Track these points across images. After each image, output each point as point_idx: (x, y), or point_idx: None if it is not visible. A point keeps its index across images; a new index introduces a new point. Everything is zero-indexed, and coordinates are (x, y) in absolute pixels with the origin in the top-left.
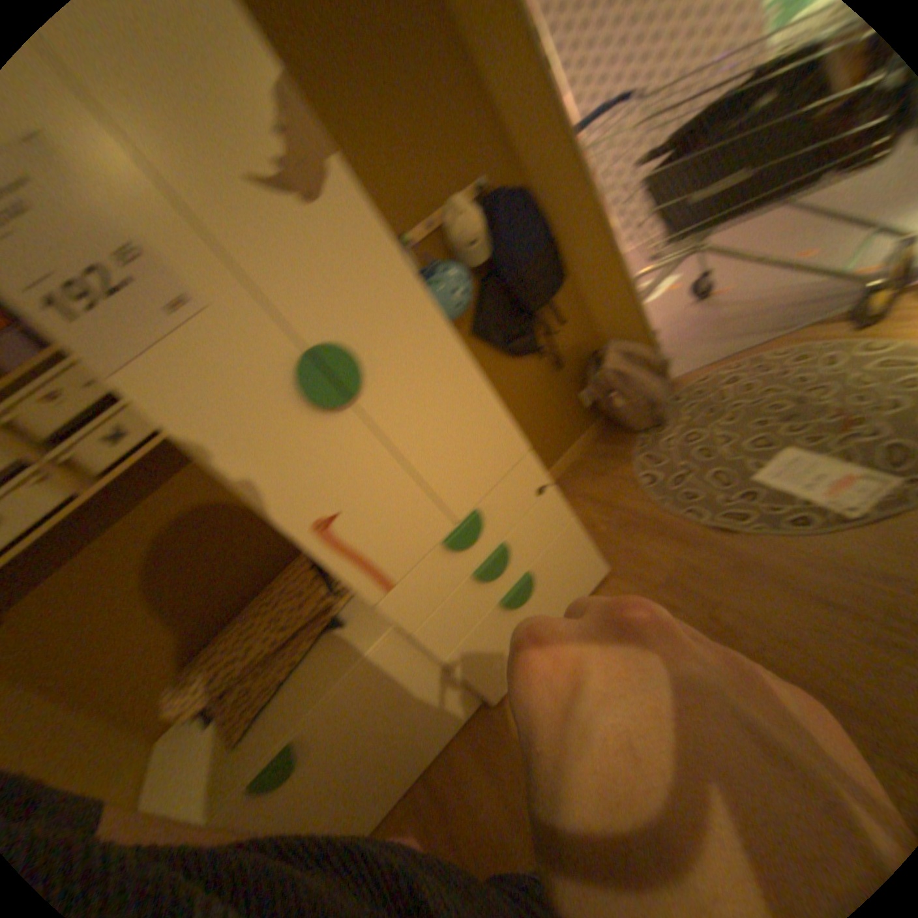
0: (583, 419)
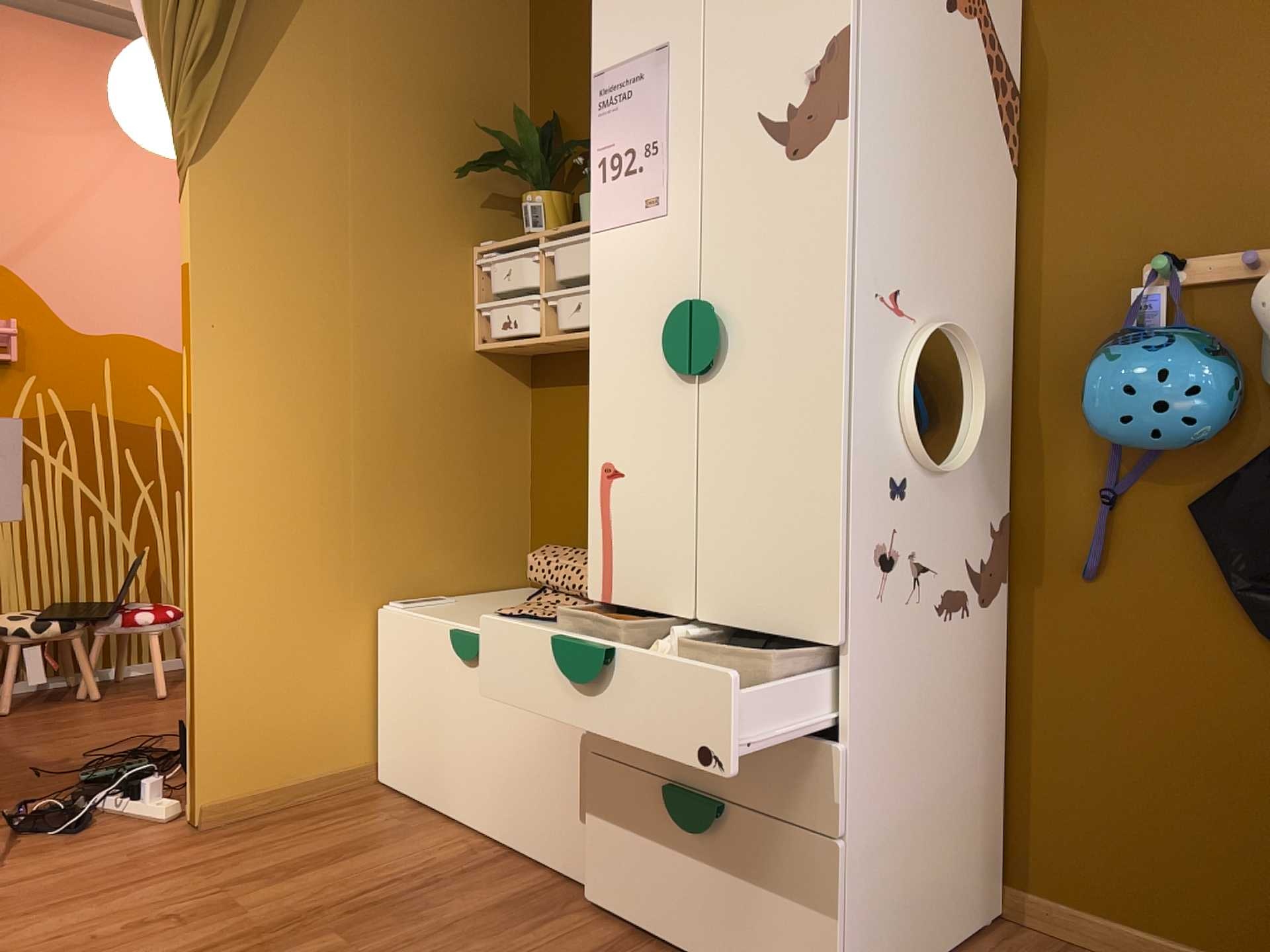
0: None
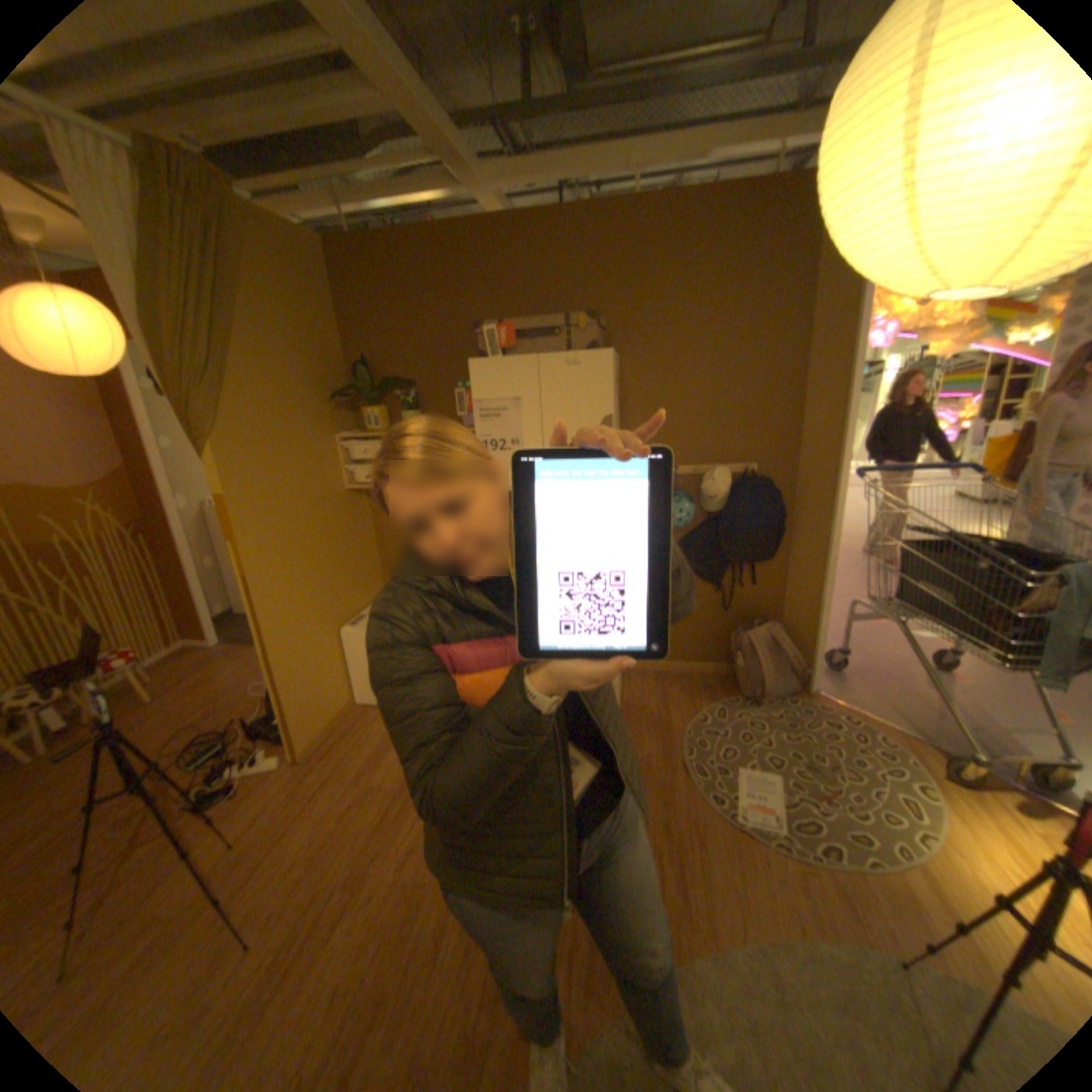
0: (718, 654)
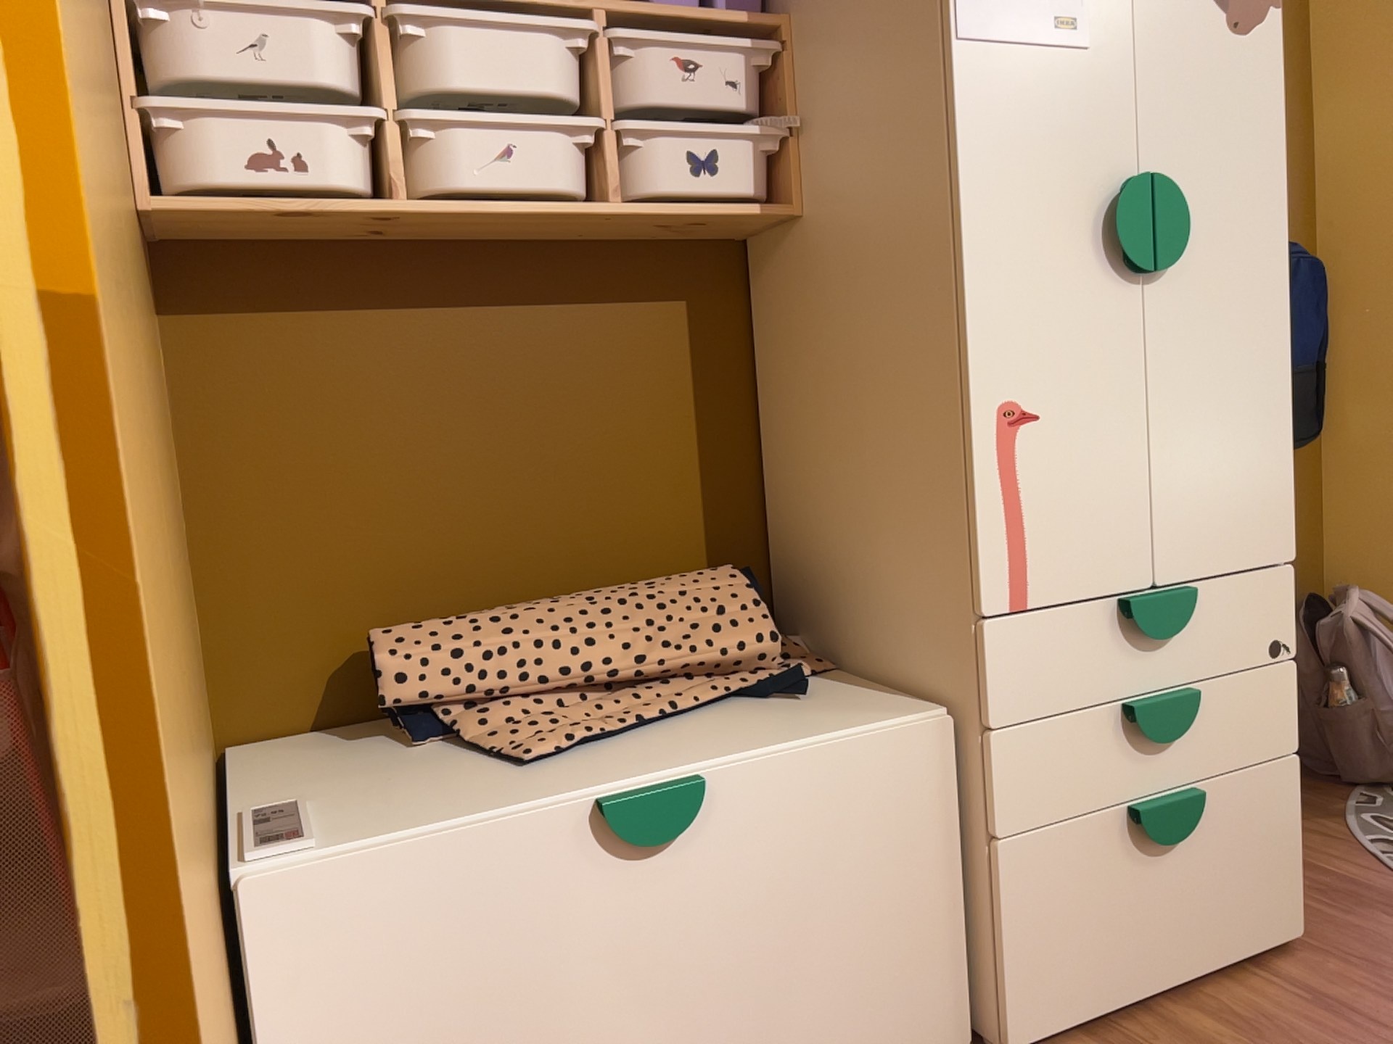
0: None
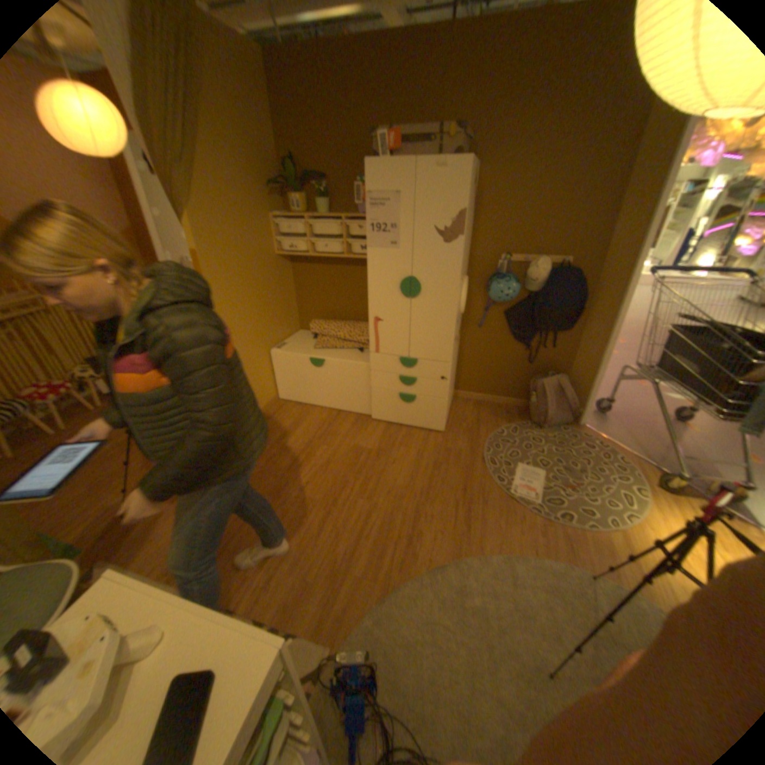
0: (521, 393)
